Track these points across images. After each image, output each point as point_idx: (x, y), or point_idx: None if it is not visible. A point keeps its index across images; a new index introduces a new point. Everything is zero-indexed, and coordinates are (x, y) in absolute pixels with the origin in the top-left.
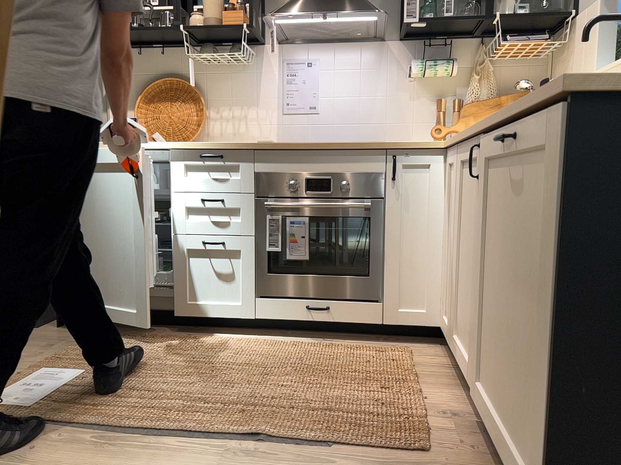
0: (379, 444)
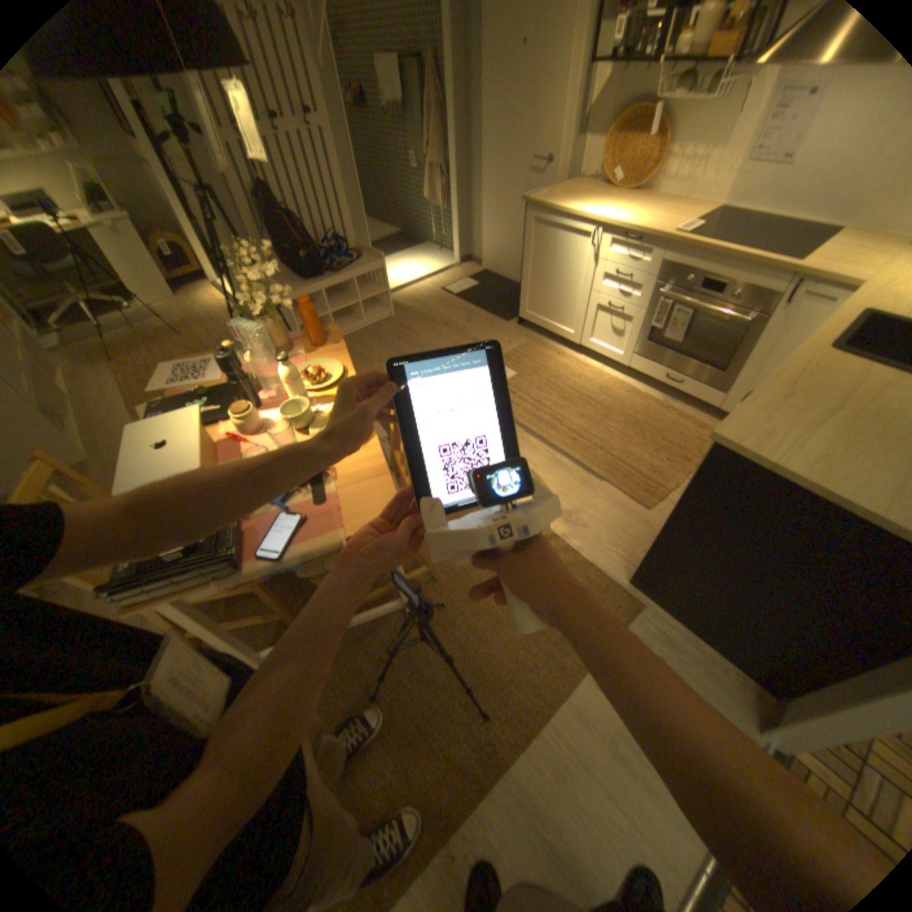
0: (625, 489)
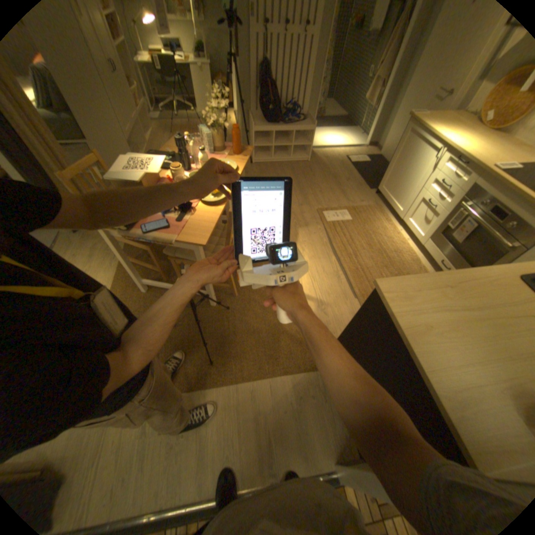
0: None
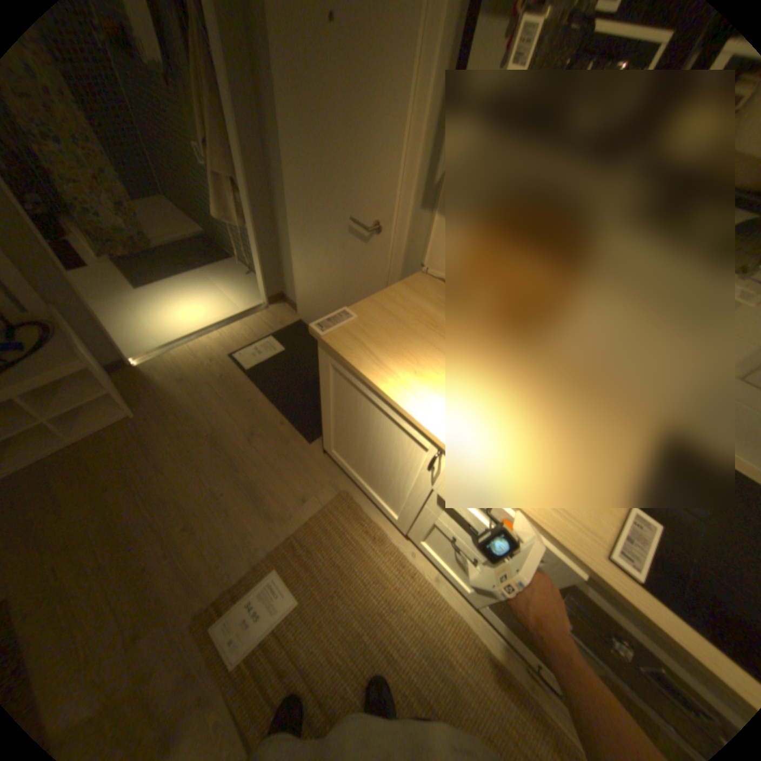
0: None
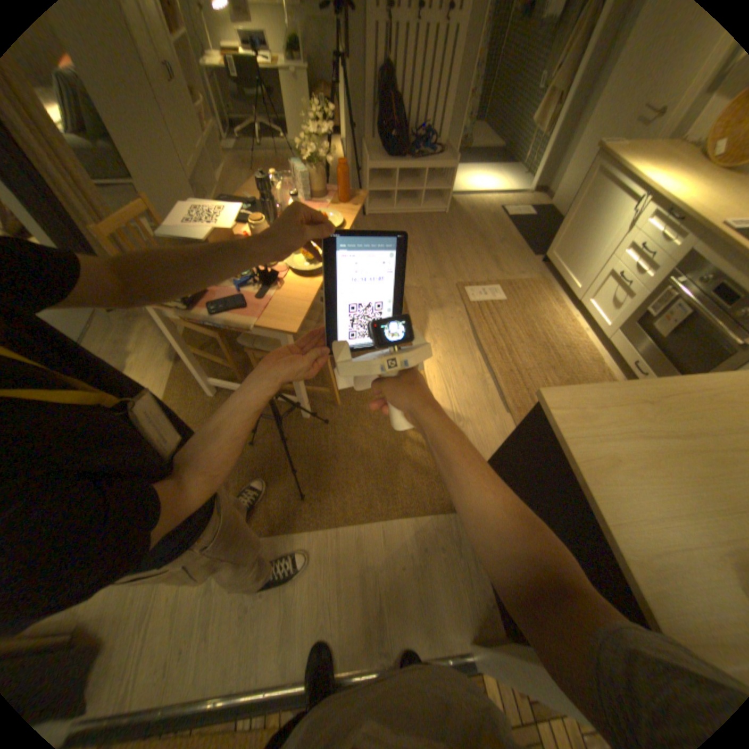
0: None
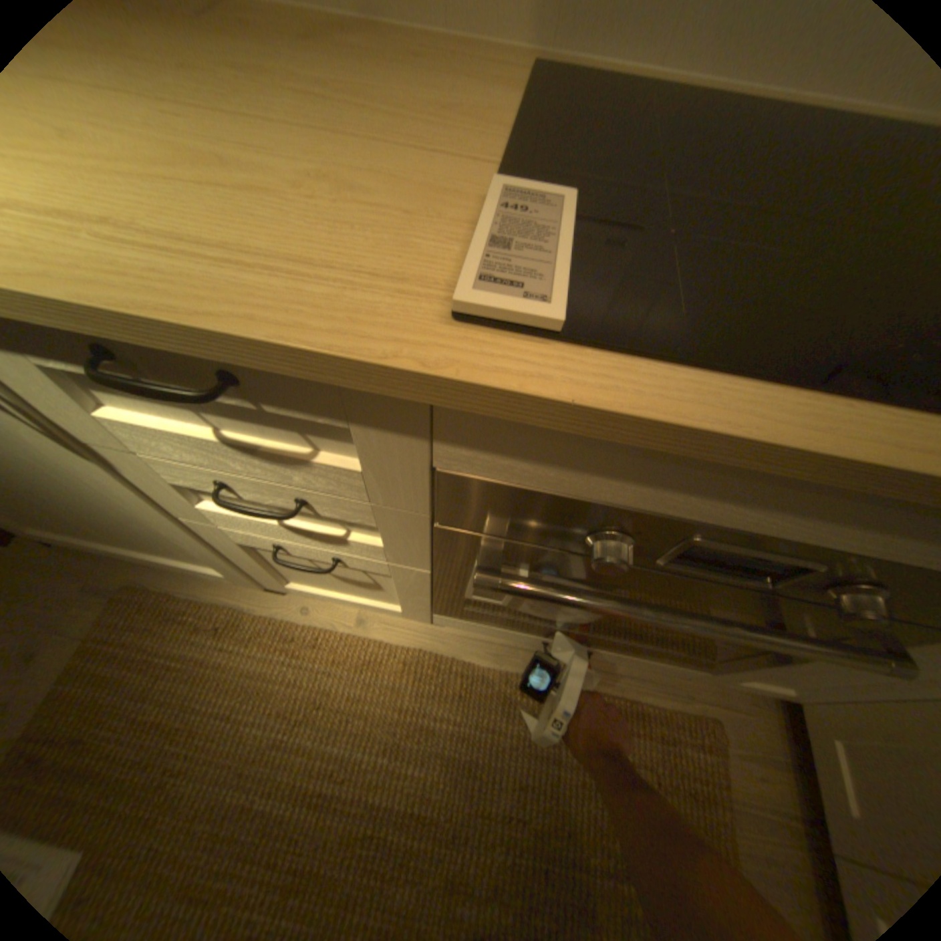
0: None
